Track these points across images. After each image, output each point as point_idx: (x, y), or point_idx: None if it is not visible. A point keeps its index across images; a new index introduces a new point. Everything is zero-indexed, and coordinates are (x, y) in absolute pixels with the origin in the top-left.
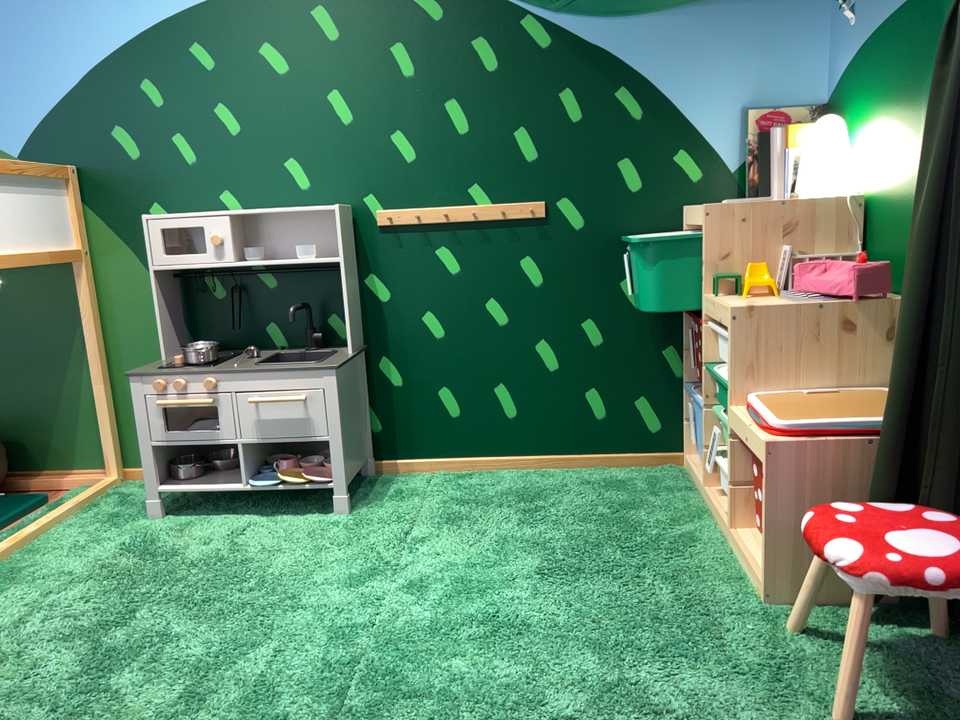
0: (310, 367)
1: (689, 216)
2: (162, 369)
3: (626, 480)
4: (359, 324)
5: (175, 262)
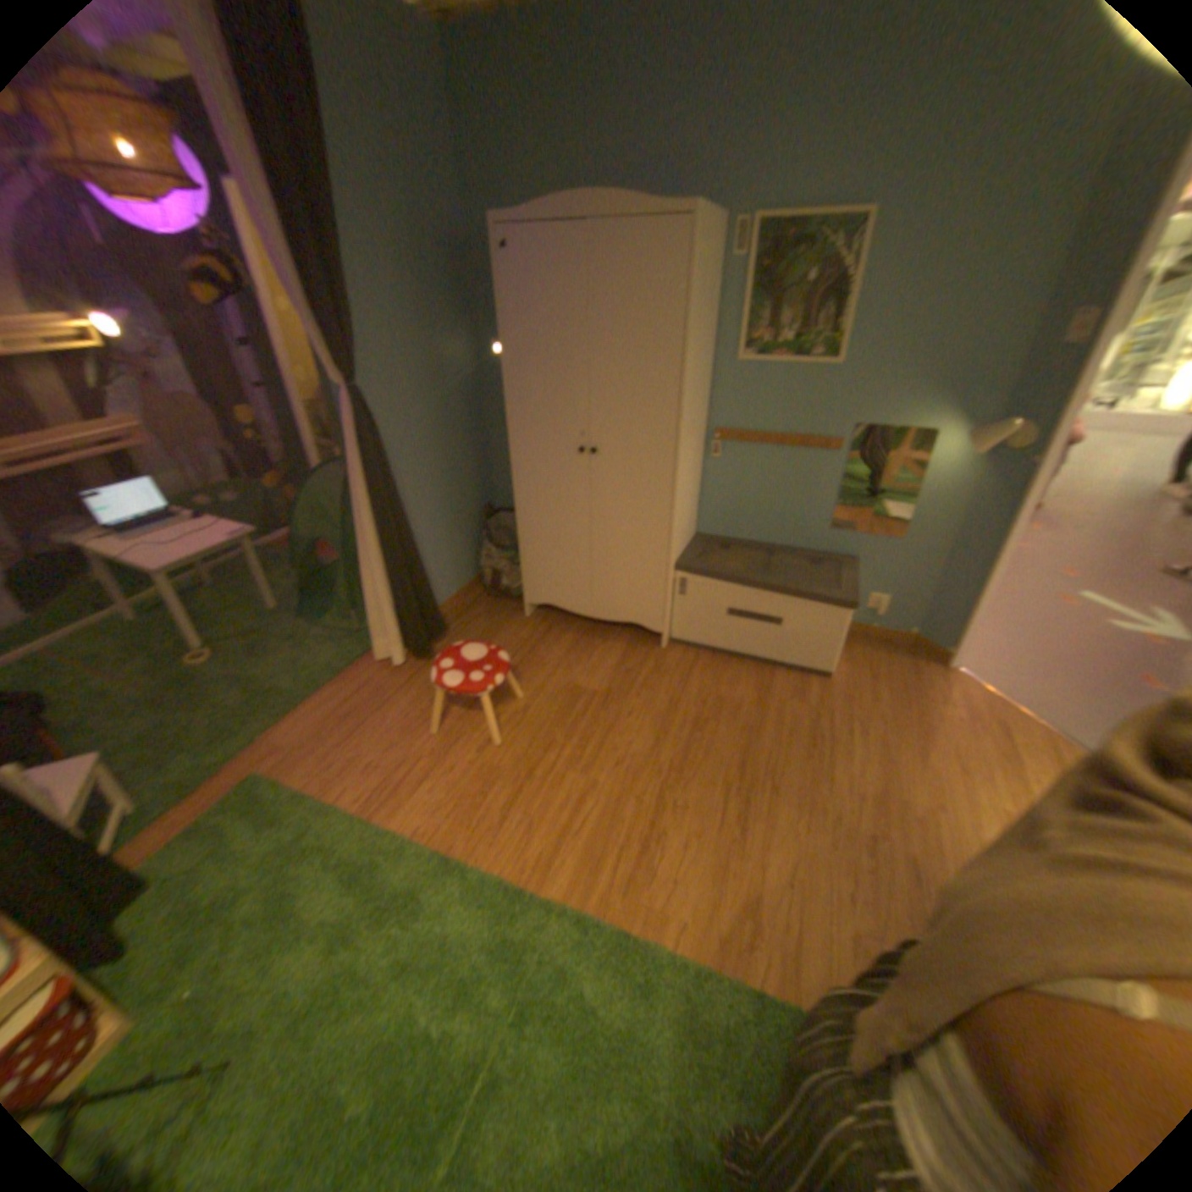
0: None
1: None
2: None
3: None
4: None
5: None
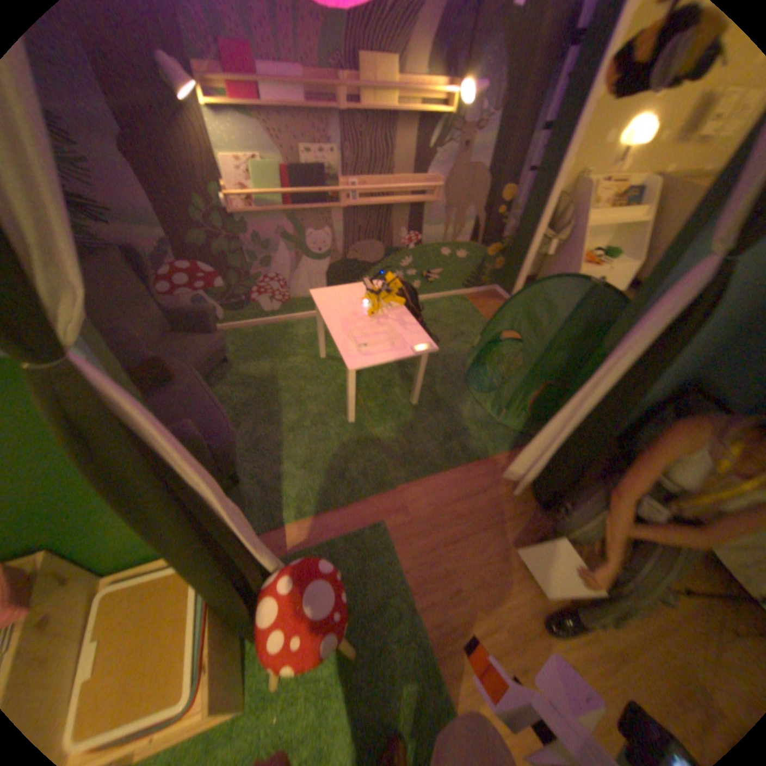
0: None
1: None
2: None
3: None
4: None
5: None
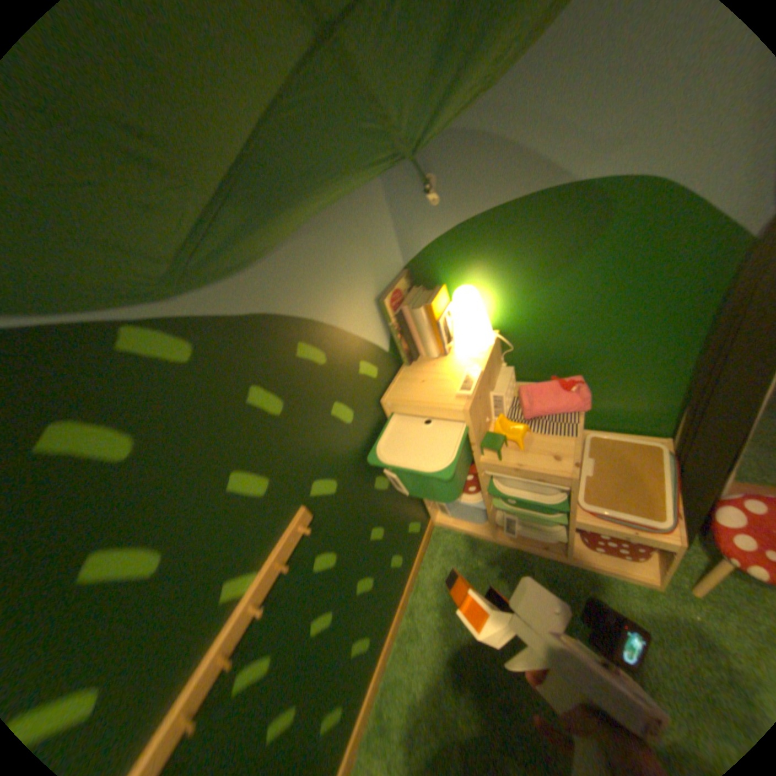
0: None
1: (407, 408)
2: None
3: (443, 574)
4: None
5: None
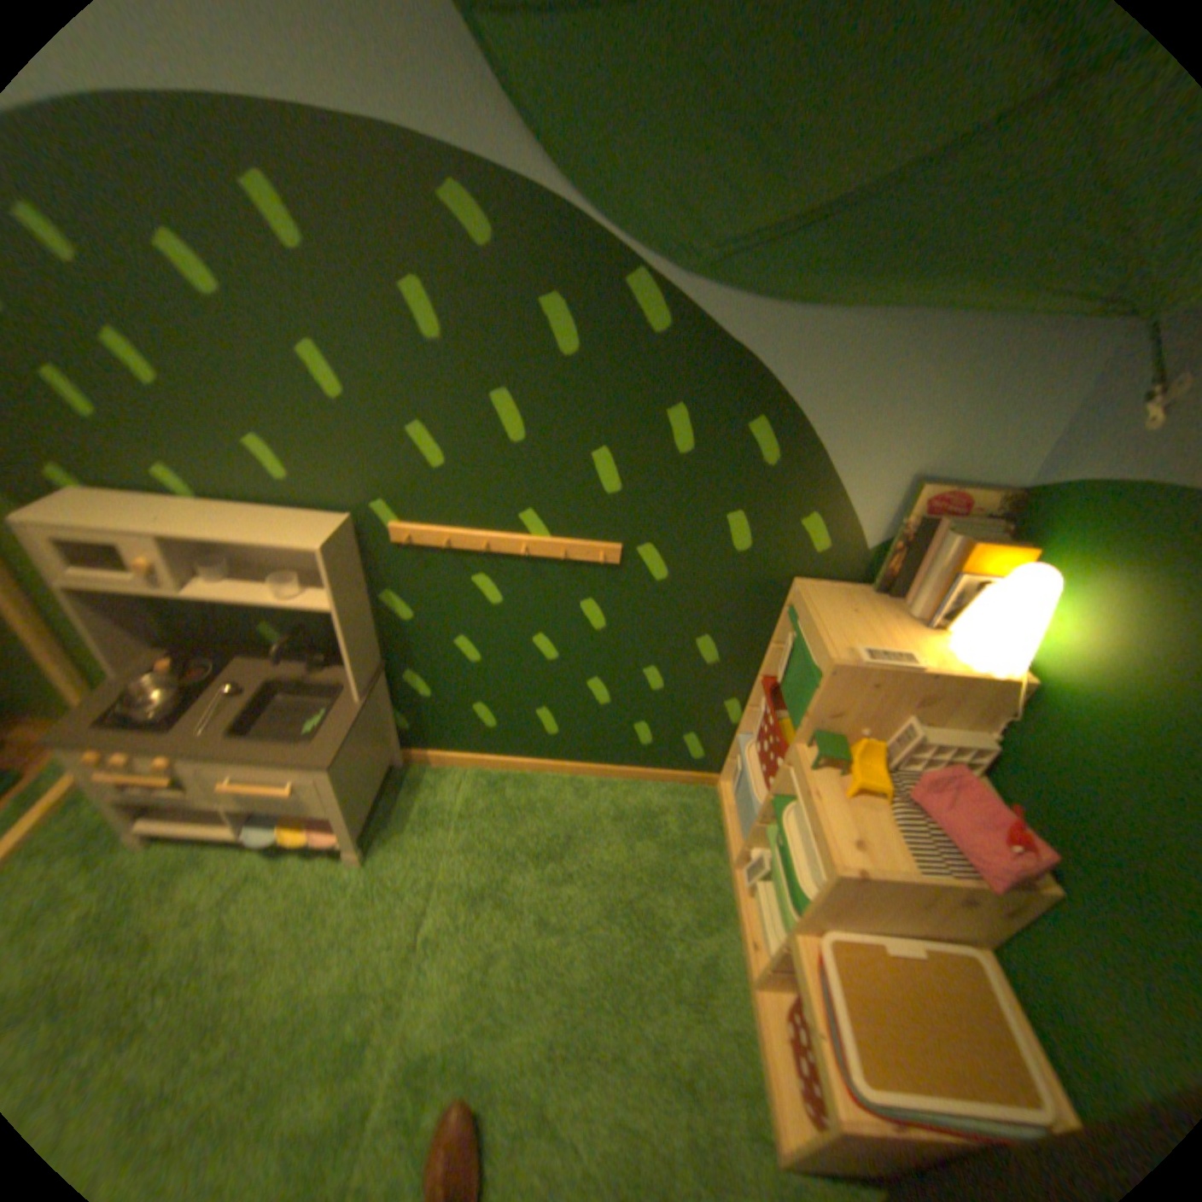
0: (294, 765)
1: (803, 612)
2: (99, 728)
3: (659, 814)
4: (377, 639)
5: (91, 582)
